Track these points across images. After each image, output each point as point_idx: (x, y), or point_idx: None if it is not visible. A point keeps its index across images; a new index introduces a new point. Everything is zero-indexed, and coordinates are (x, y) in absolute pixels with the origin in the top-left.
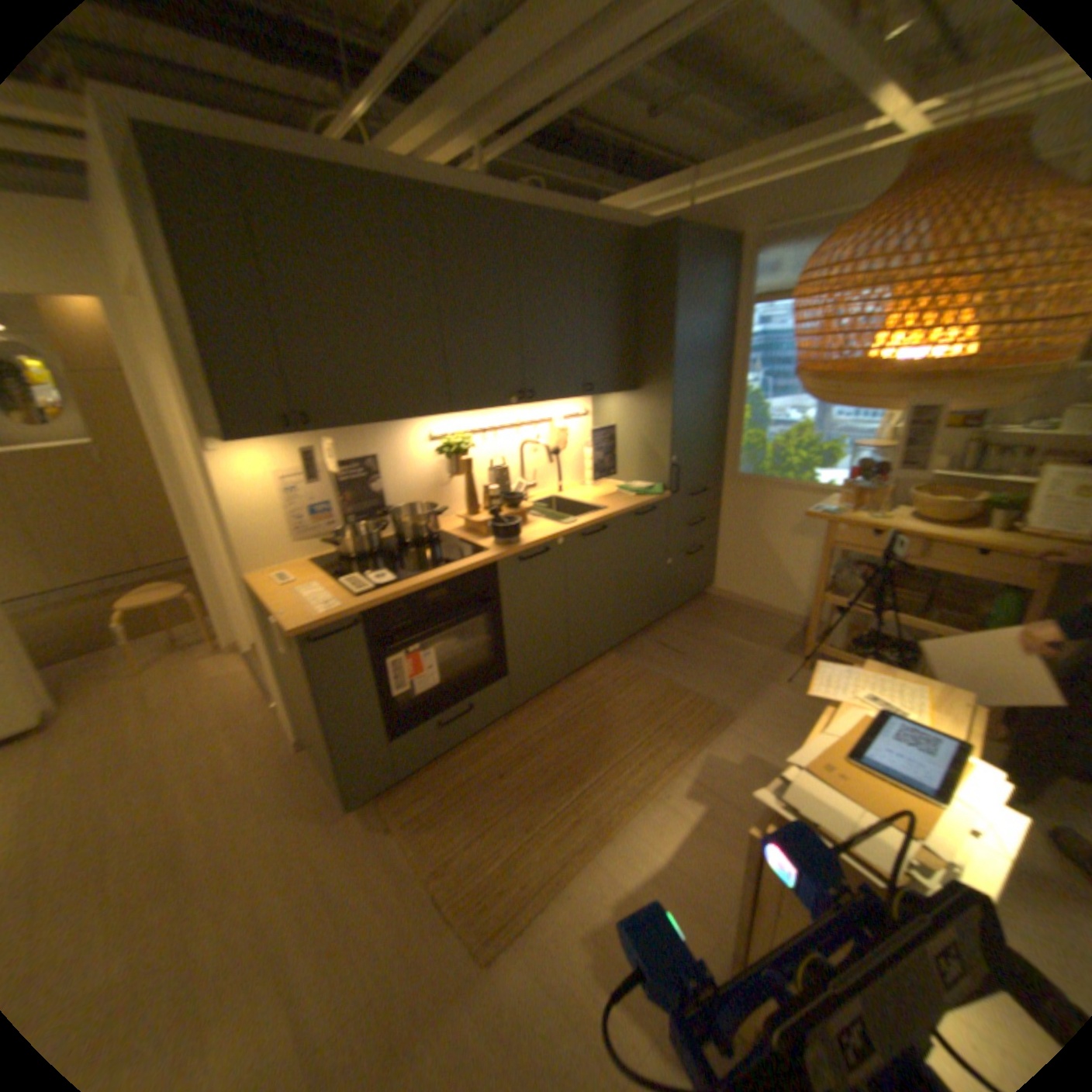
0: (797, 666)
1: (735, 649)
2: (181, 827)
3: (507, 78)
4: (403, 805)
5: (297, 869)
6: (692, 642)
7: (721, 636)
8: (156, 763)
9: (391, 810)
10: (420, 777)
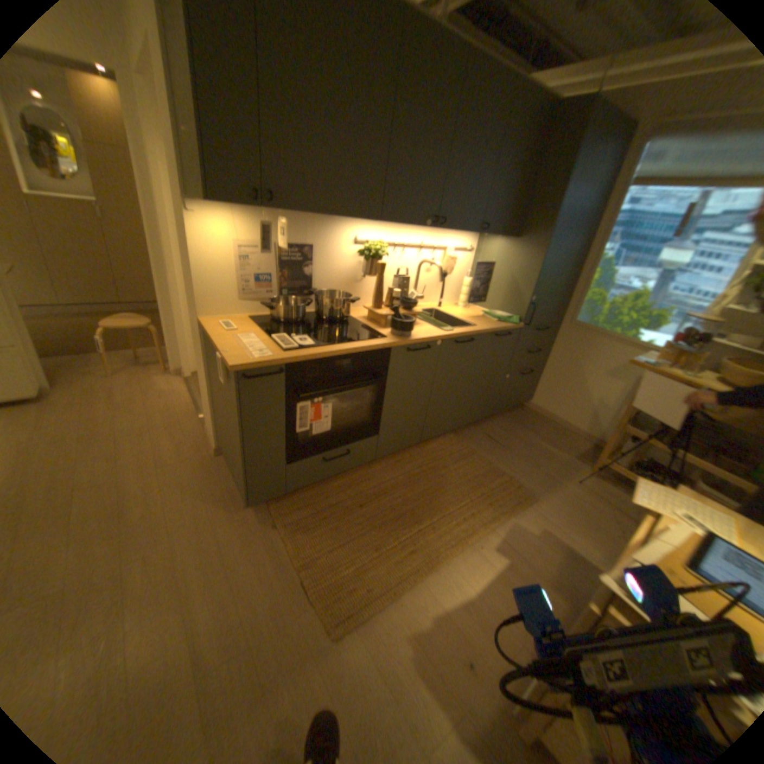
0: (586, 472)
1: (541, 450)
2: (127, 491)
3: None
4: (287, 510)
5: (206, 540)
6: (509, 438)
7: (531, 438)
8: (114, 442)
9: (277, 512)
10: (301, 493)
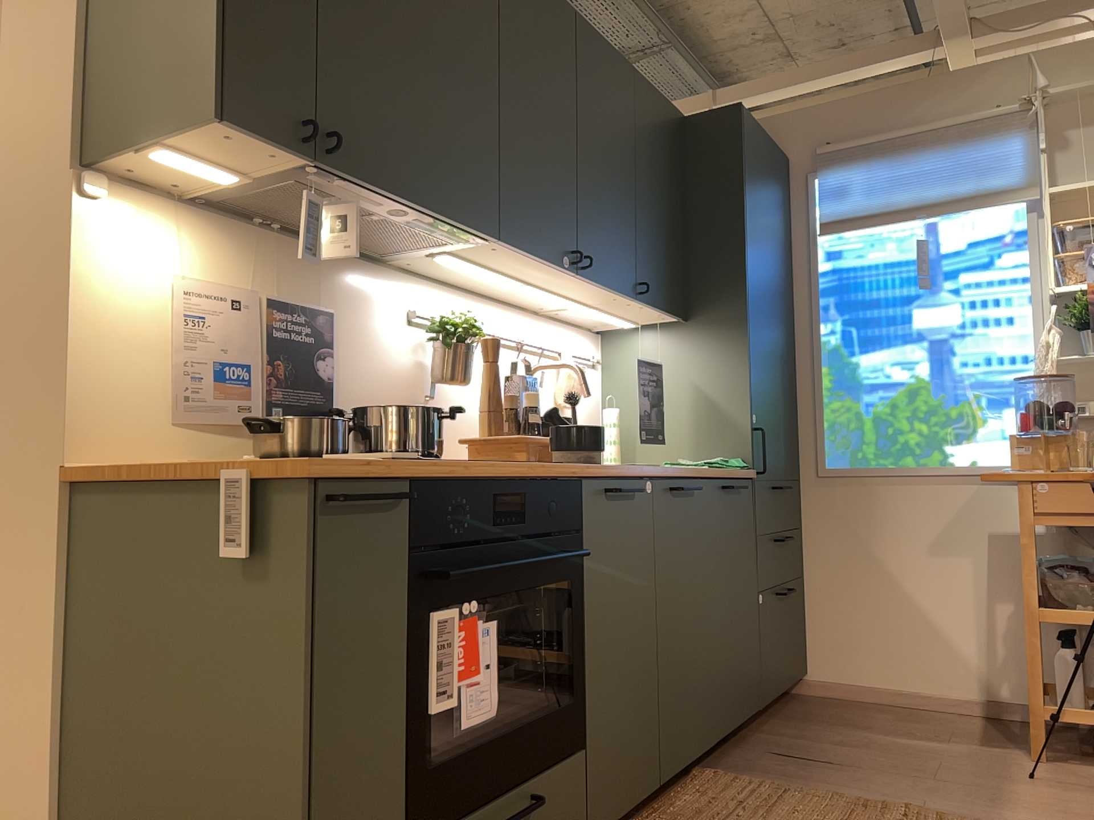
0: (1022, 758)
1: (908, 749)
2: None
3: None
4: None
5: None
6: (829, 747)
7: (869, 736)
8: None
9: None
10: None
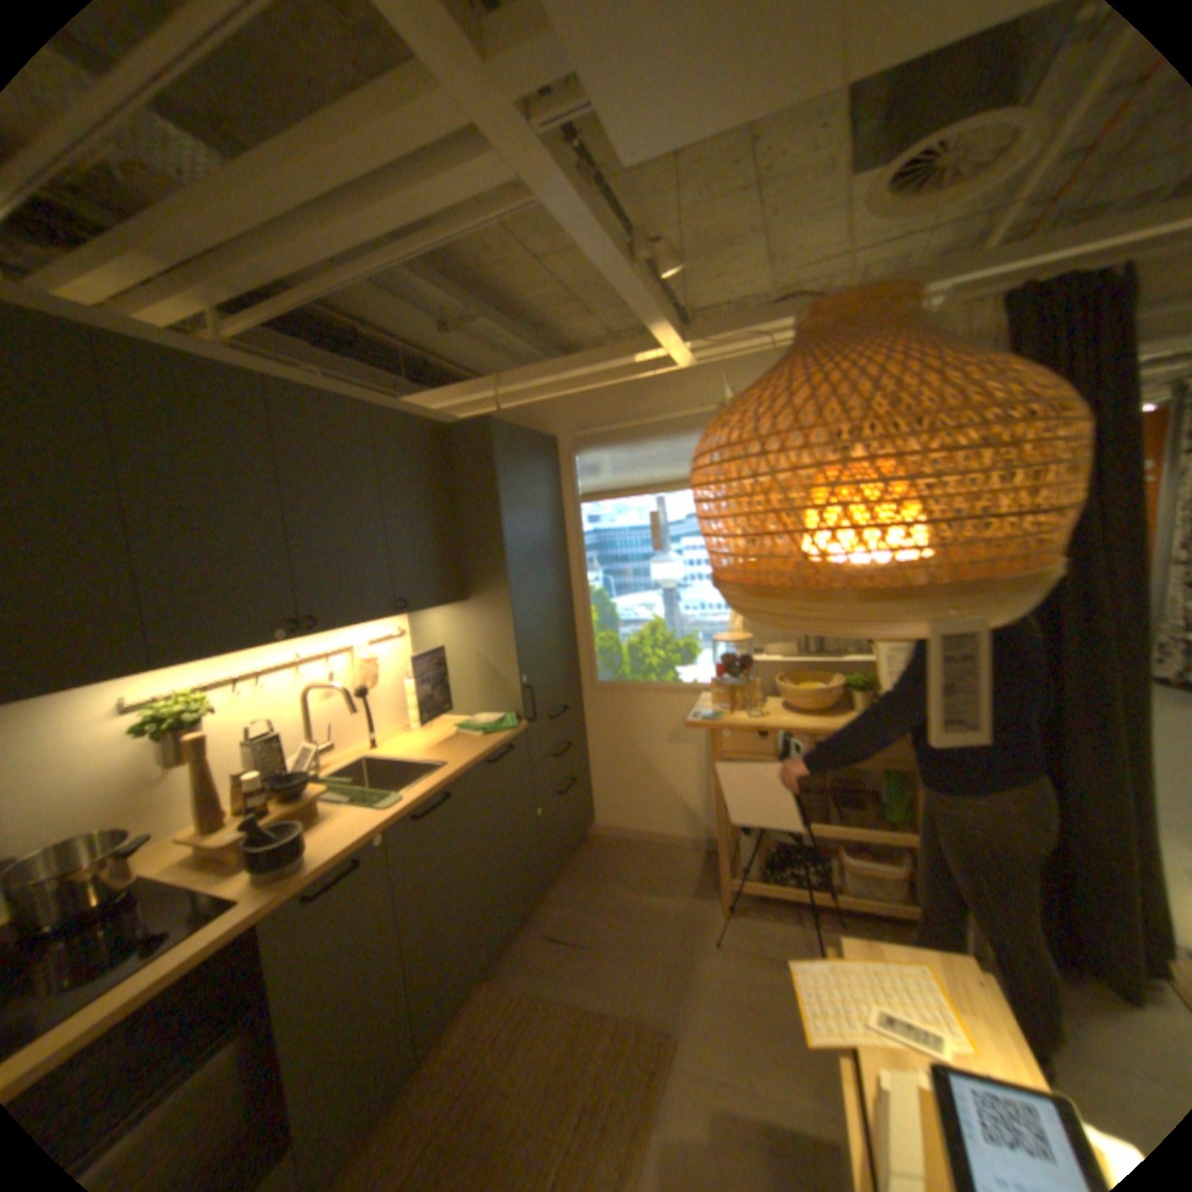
0: (717, 915)
1: (642, 915)
2: None
3: (244, 231)
4: None
5: None
6: (587, 921)
7: (620, 898)
8: None
9: None
10: None
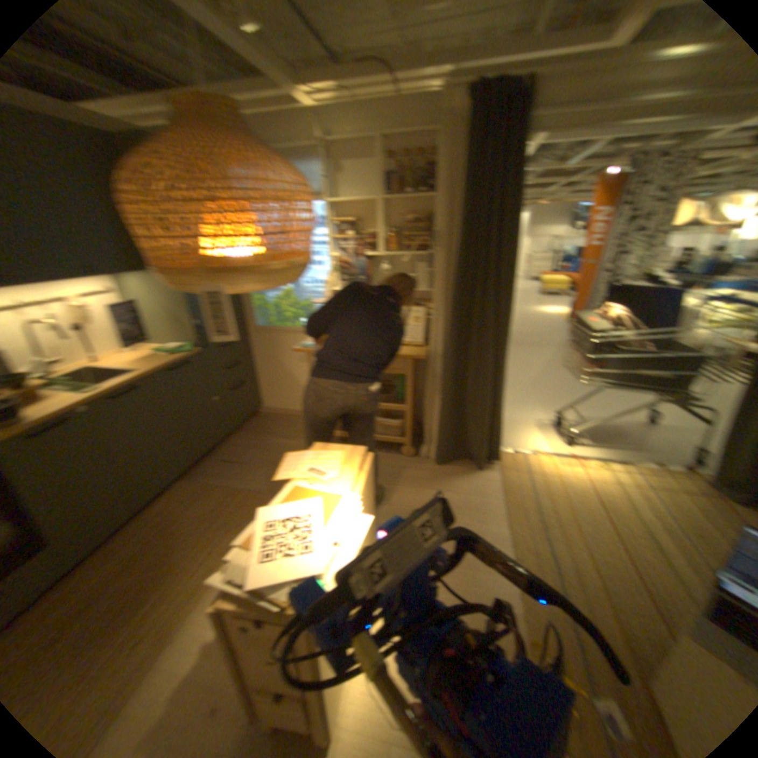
0: None
1: (278, 449)
2: None
3: None
4: None
5: None
6: (248, 453)
7: (269, 442)
8: None
9: None
10: None
